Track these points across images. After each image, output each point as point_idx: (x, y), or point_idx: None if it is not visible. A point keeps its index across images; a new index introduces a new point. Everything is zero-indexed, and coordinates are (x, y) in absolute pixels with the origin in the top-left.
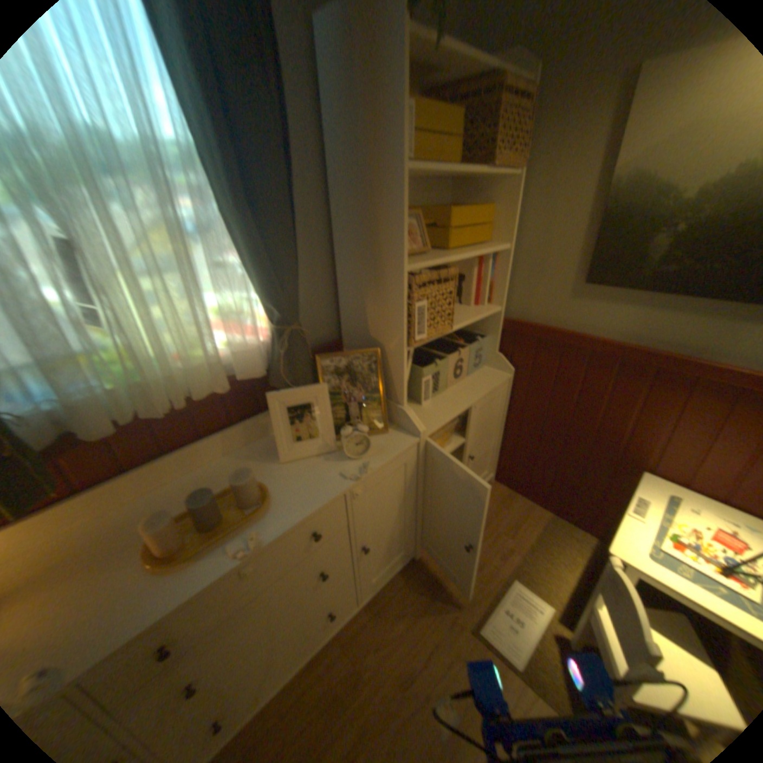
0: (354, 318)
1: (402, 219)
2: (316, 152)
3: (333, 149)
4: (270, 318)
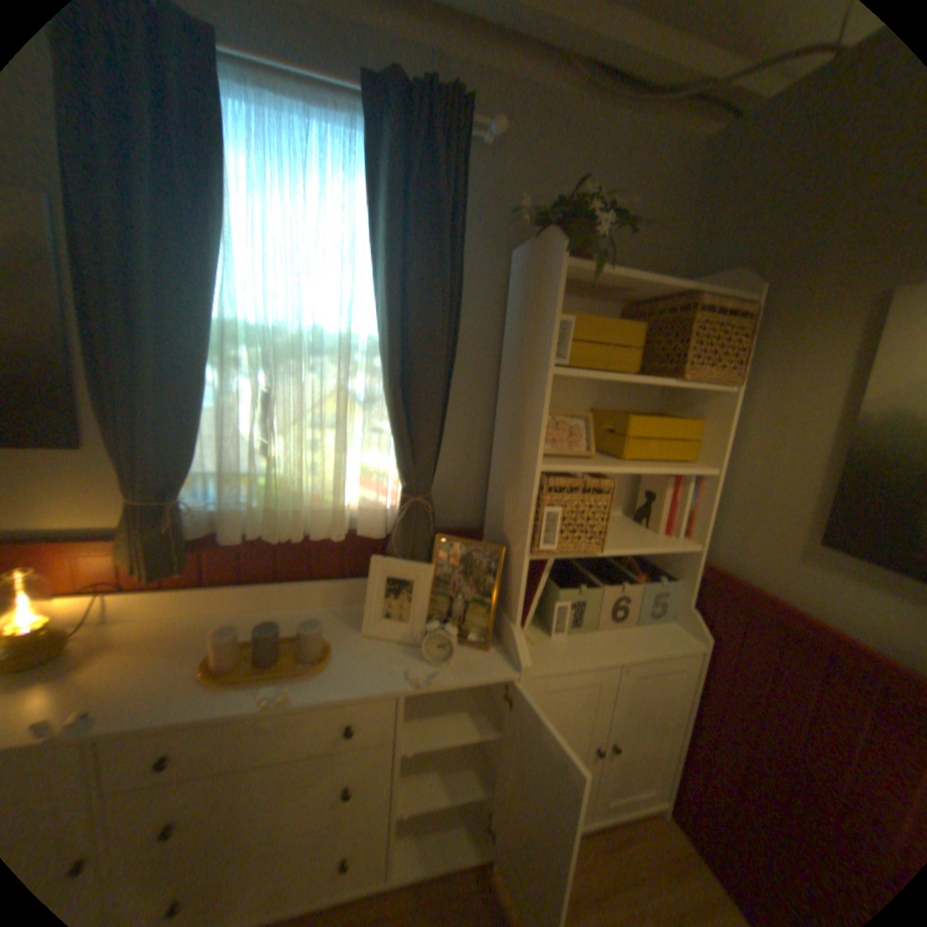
0: (495, 508)
1: (541, 418)
2: (495, 349)
3: (507, 349)
4: (401, 486)
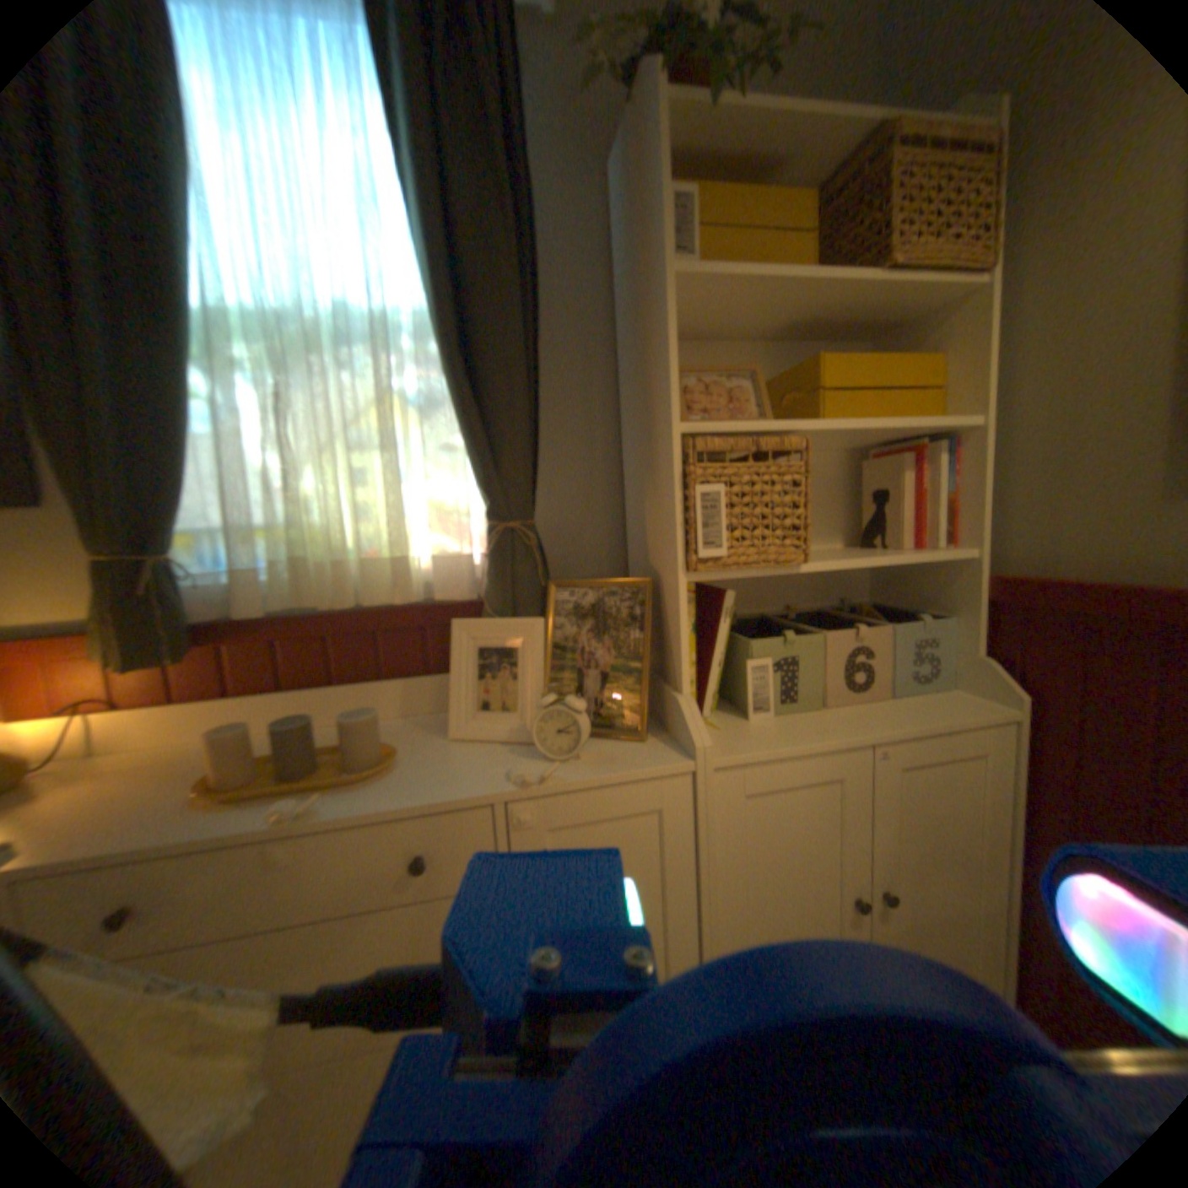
0: (639, 540)
1: (671, 347)
2: (608, 315)
3: (622, 303)
4: (493, 515)
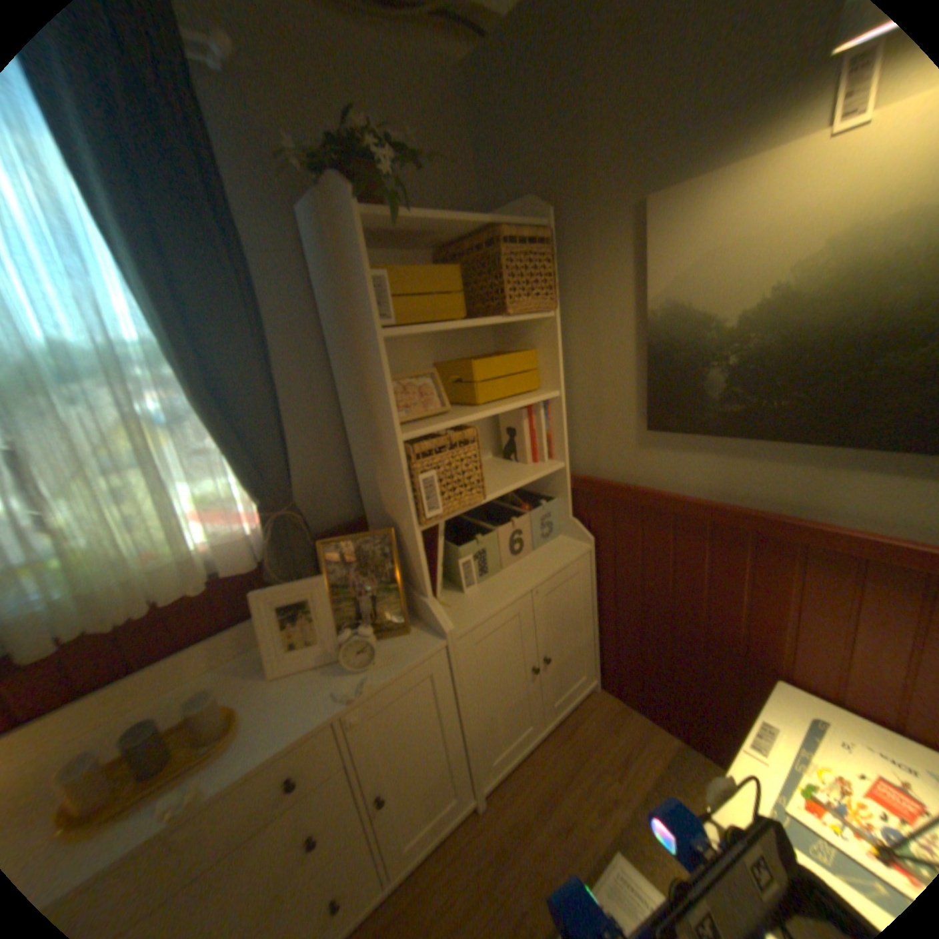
0: (371, 491)
1: (386, 386)
2: (314, 323)
3: (327, 320)
4: (257, 503)
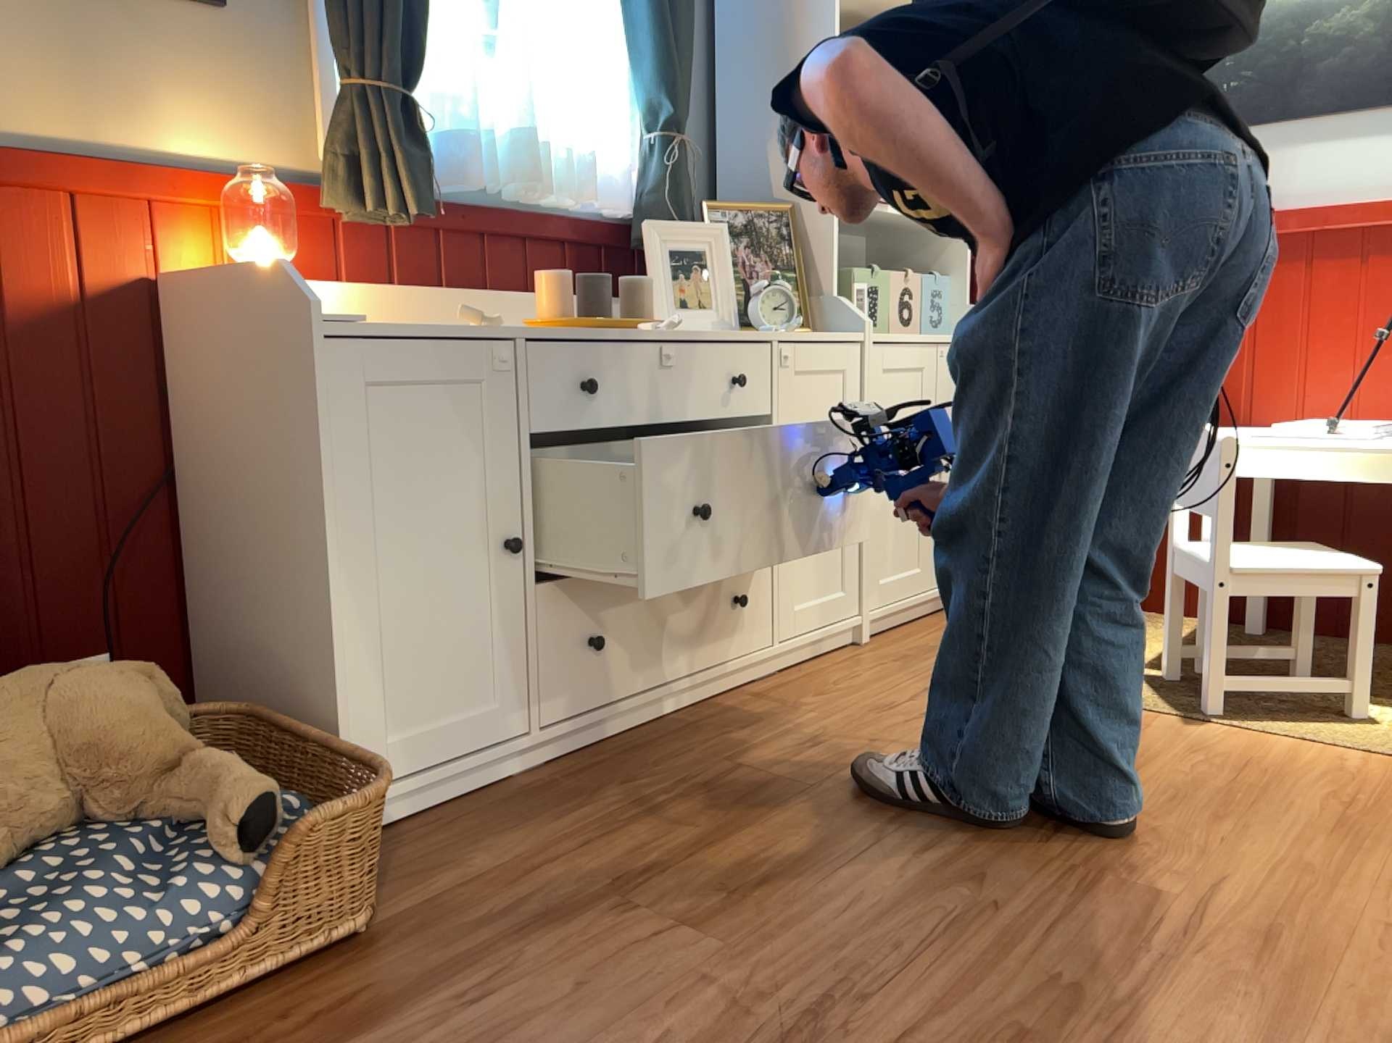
0: (744, 181)
1: (829, 9)
2: None
3: None
4: (647, 129)
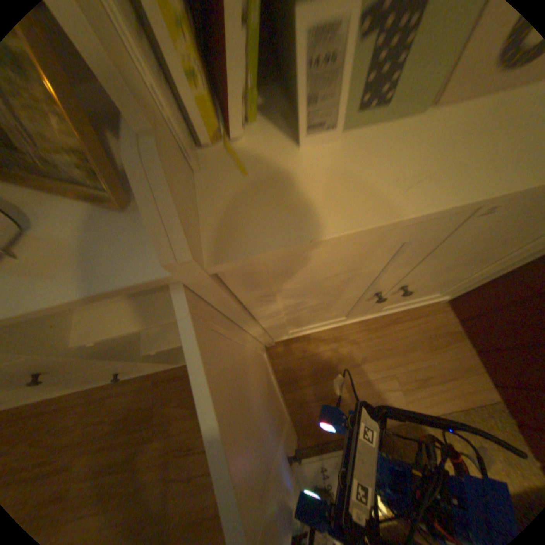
0: None
1: None
2: None
3: None
4: None
